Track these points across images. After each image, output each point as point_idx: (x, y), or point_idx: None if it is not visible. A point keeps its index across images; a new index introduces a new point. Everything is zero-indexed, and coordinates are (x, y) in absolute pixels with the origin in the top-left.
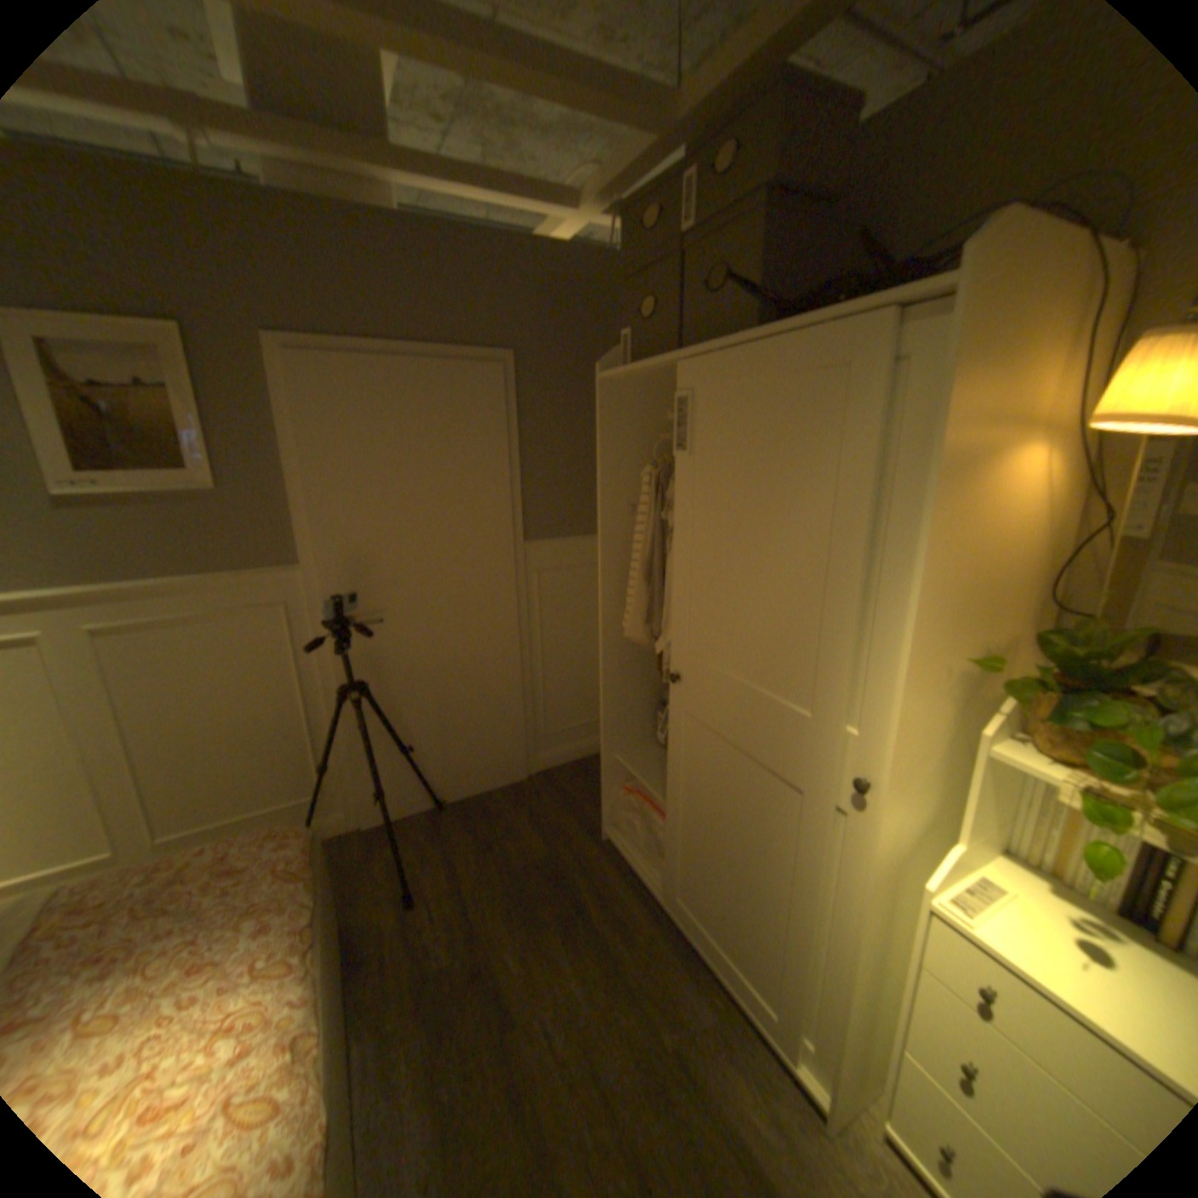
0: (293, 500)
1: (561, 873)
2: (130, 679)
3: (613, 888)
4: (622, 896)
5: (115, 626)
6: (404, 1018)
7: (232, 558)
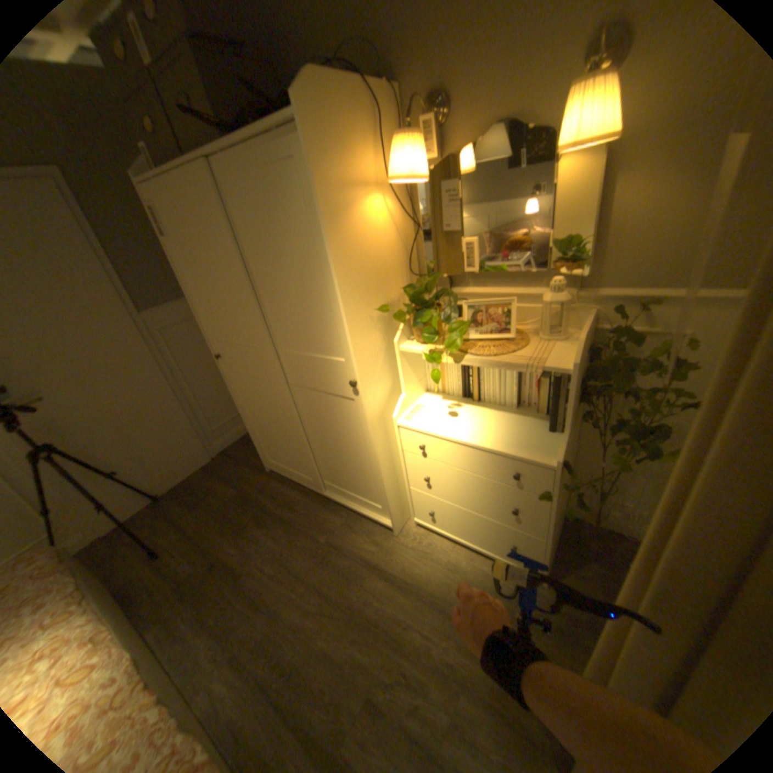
0: None
1: (247, 498)
2: None
3: (278, 491)
4: (284, 492)
5: None
6: (173, 607)
7: None
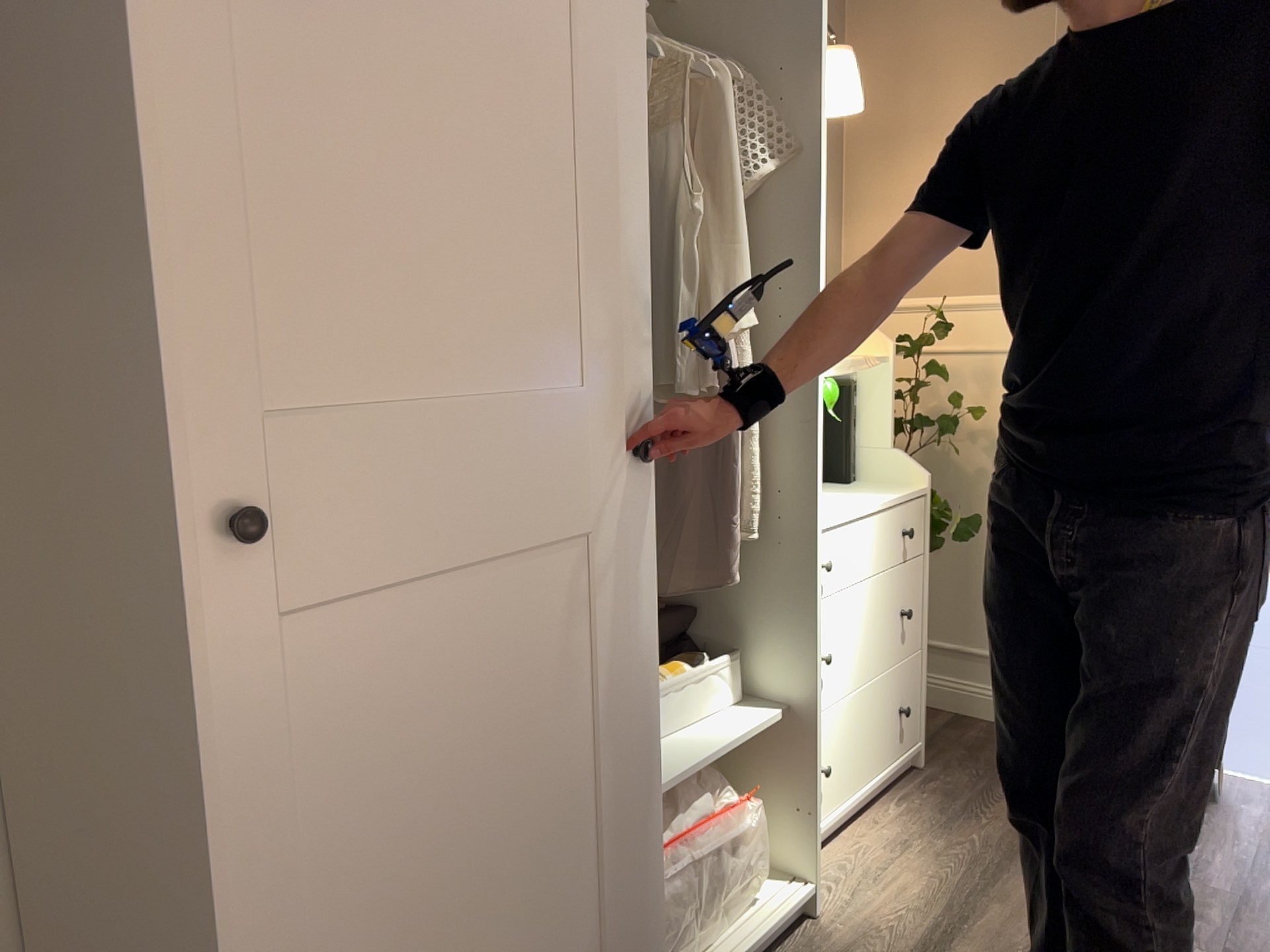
0: None
1: None
2: None
3: None
4: None
5: None
6: None
7: None
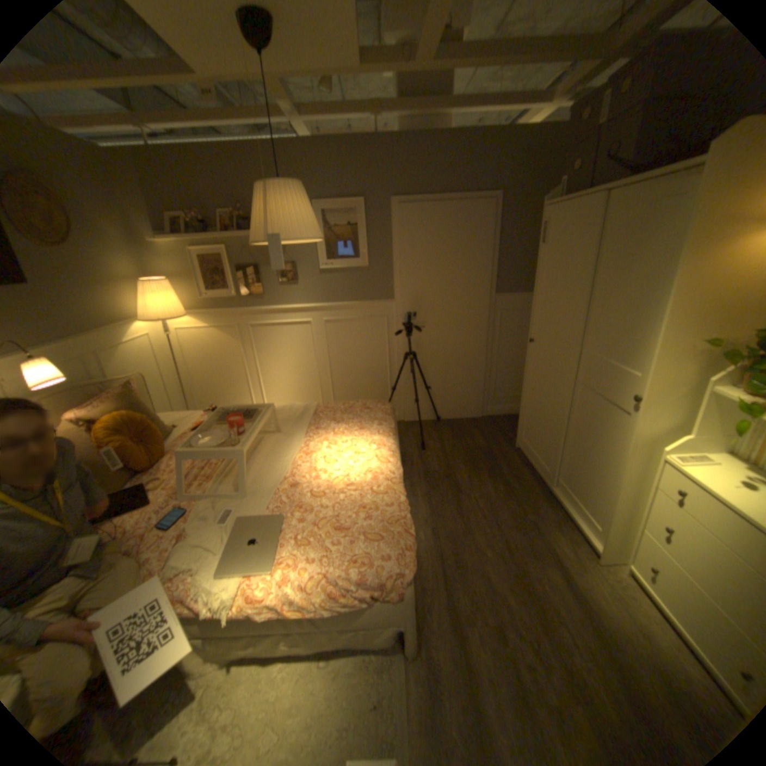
0: (395, 271)
1: (493, 455)
2: (334, 341)
3: (518, 465)
4: (522, 469)
5: (332, 320)
6: (421, 480)
7: (370, 296)
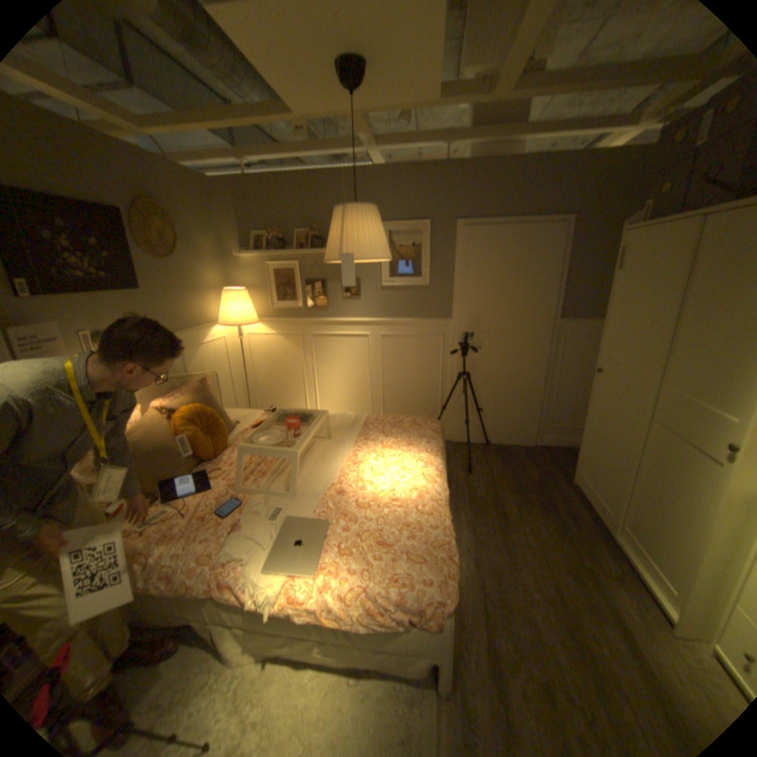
0: (455, 292)
1: (547, 489)
2: (389, 356)
3: (576, 505)
4: (581, 509)
5: (389, 336)
6: (466, 506)
7: (429, 314)
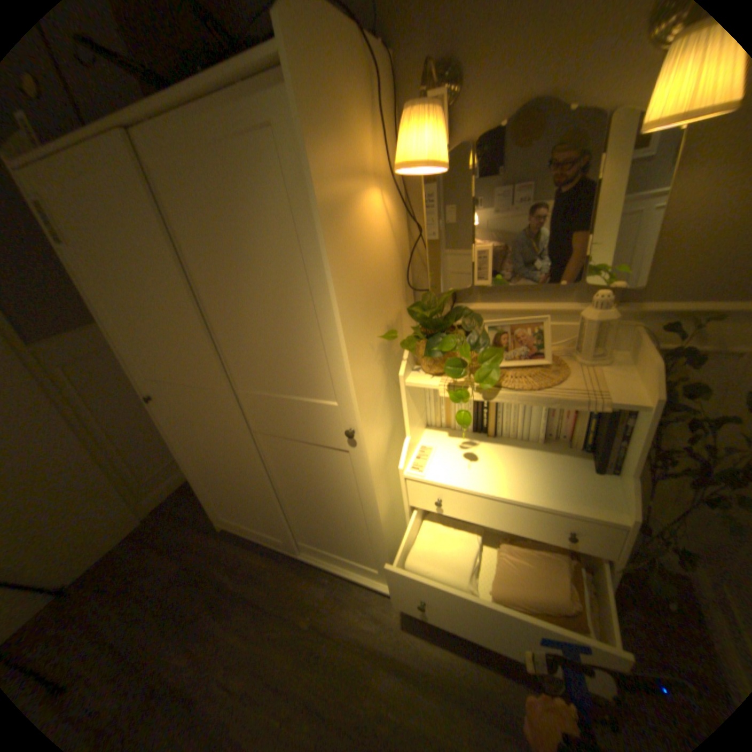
0: None
1: (192, 574)
2: None
3: (235, 559)
4: (243, 559)
5: None
6: None
7: None
